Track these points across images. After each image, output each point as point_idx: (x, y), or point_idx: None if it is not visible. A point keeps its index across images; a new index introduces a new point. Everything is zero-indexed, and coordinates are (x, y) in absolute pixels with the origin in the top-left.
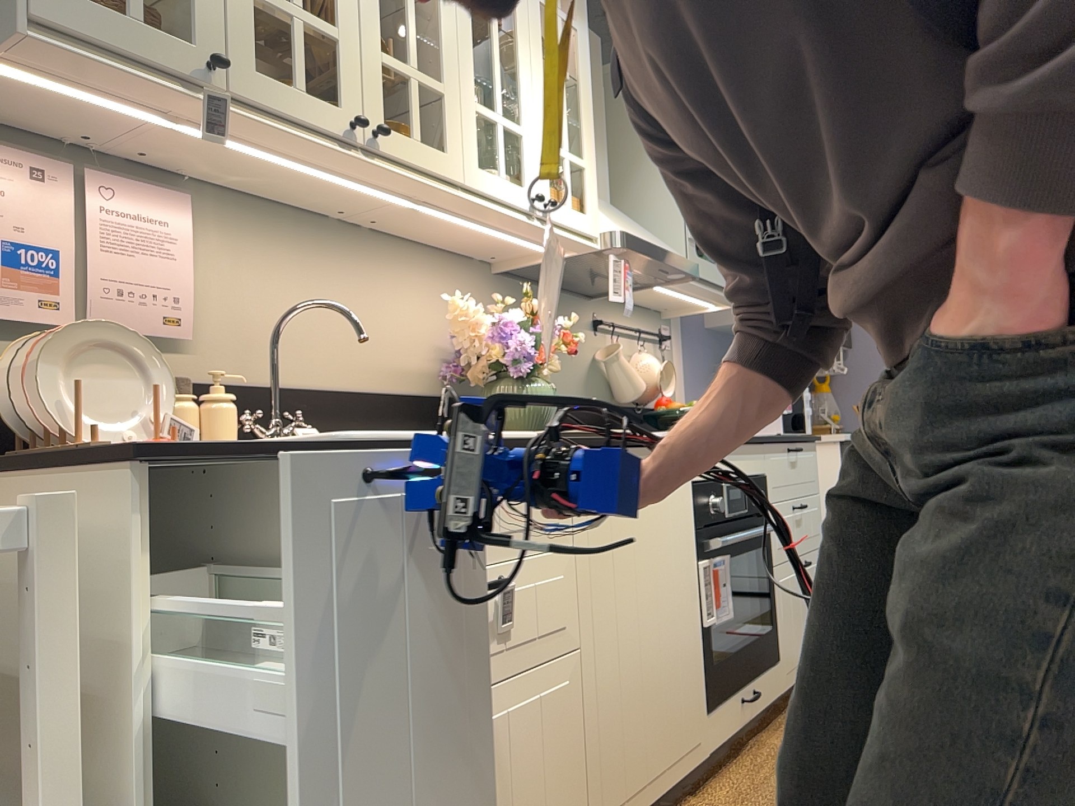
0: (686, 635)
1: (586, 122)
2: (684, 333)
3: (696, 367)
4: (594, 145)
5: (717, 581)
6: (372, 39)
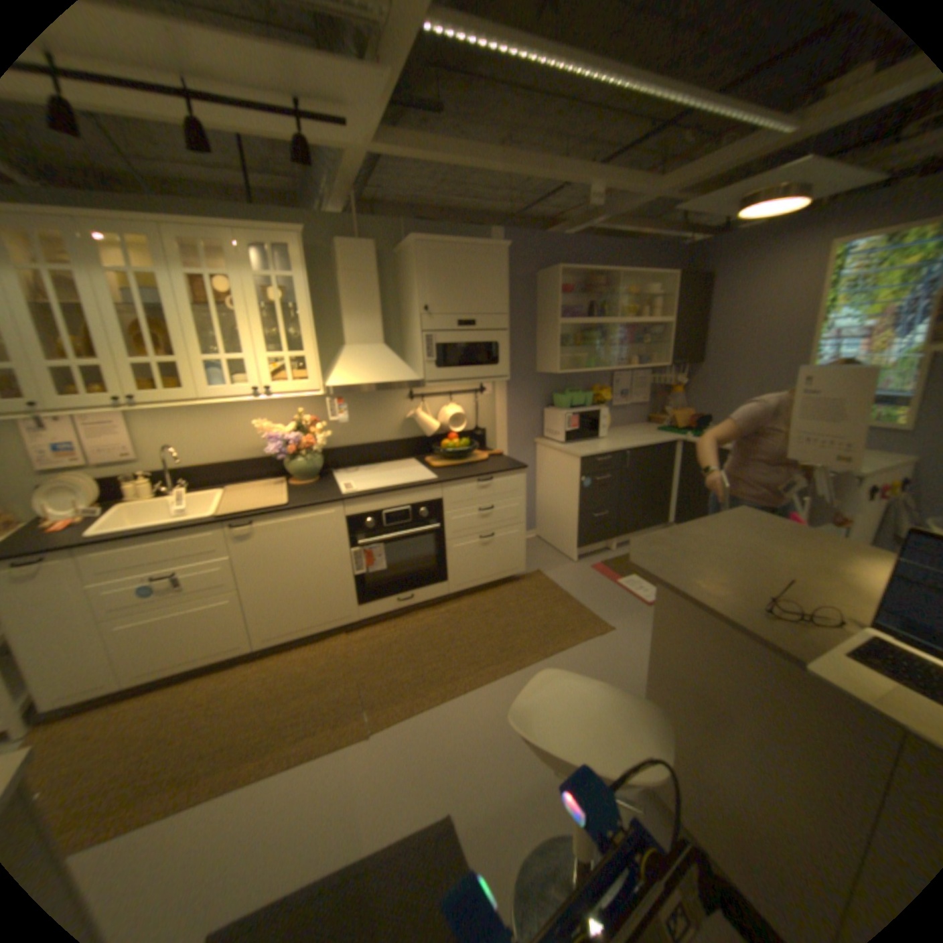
0: (334, 581)
1: (302, 332)
2: (505, 383)
3: (517, 401)
4: (313, 341)
5: (368, 557)
6: (119, 358)
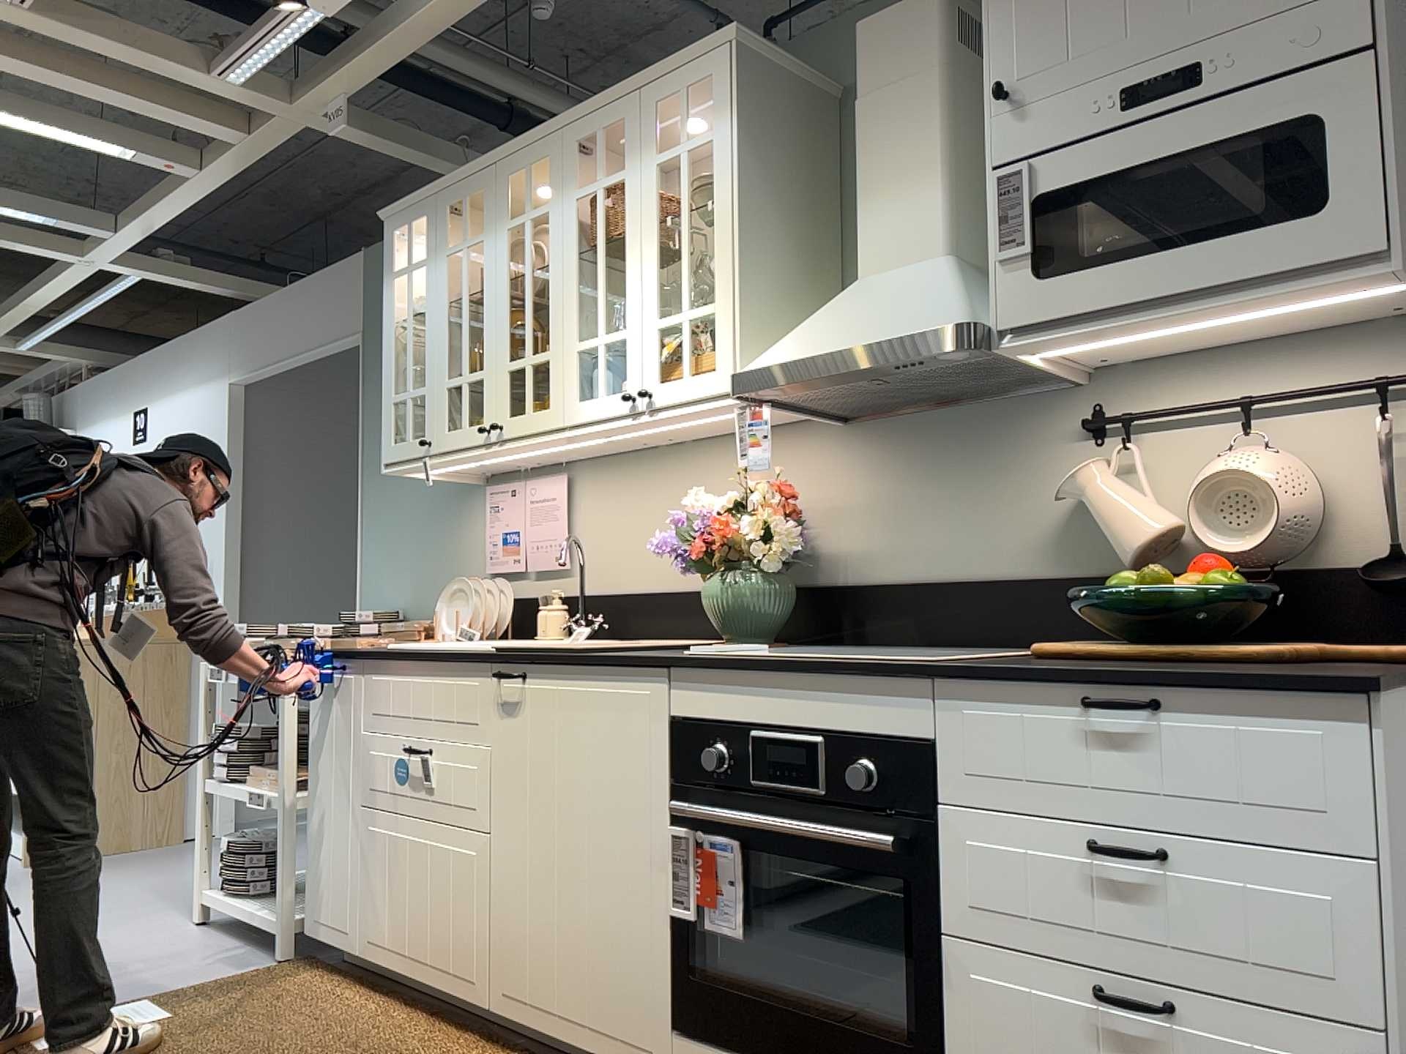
0: (632, 903)
1: (716, 250)
2: None
3: None
4: (735, 267)
5: (707, 868)
6: (500, 358)
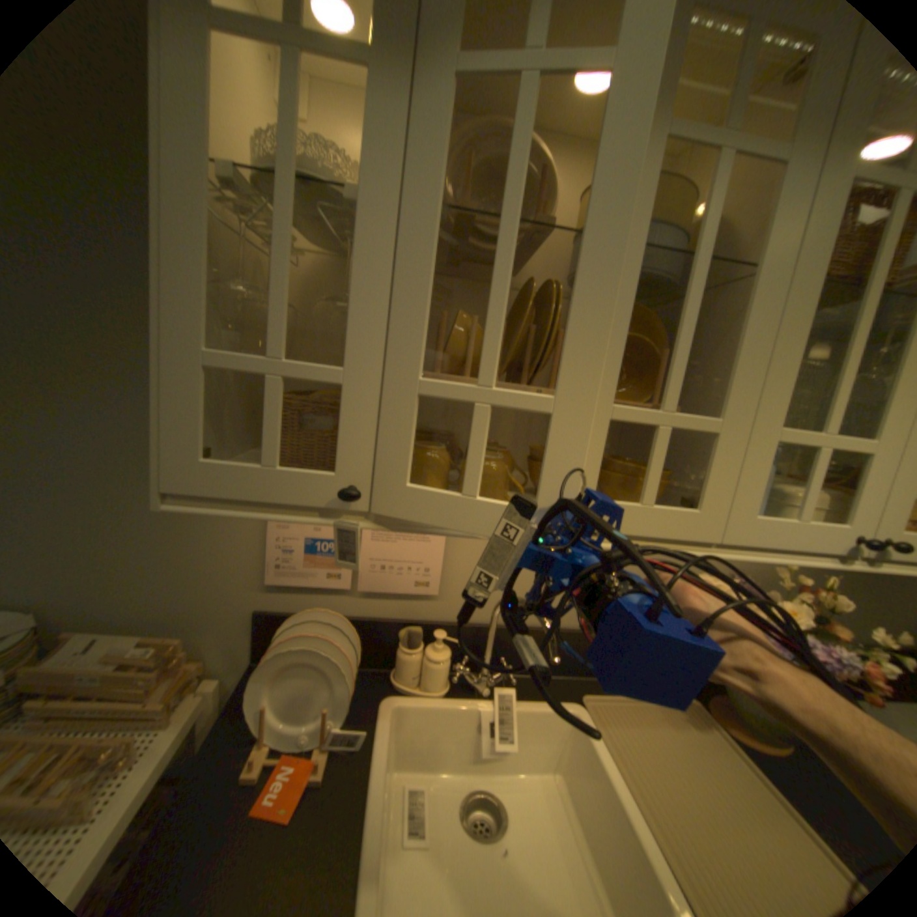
0: None
1: None
2: None
3: None
4: None
5: None
6: (600, 391)
